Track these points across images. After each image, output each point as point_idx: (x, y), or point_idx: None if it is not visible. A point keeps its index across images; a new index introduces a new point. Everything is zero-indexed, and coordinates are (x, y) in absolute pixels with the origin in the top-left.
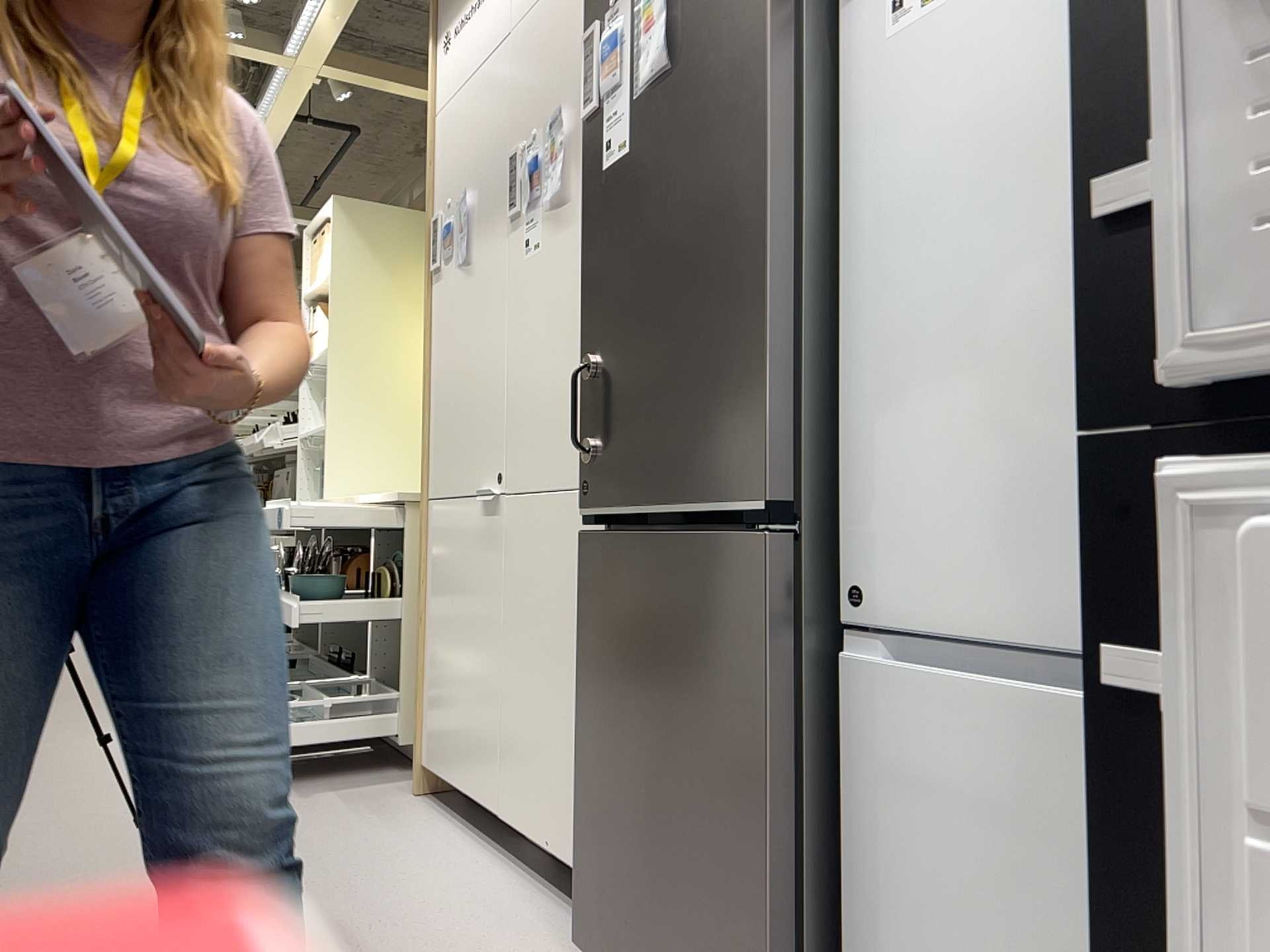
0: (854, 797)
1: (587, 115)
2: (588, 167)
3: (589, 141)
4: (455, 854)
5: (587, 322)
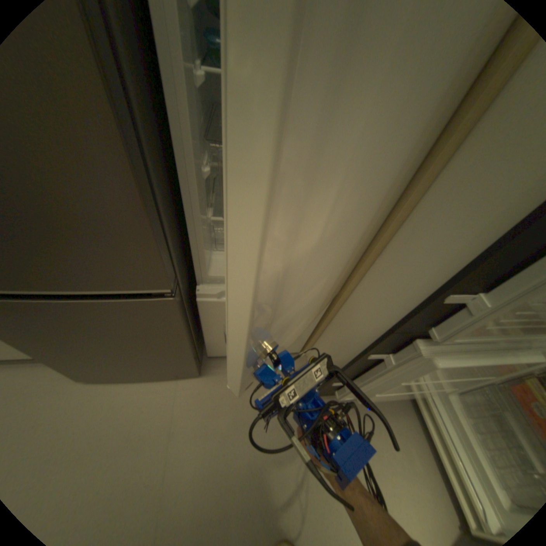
0: (201, 321)
1: None
2: None
3: None
4: None
5: None
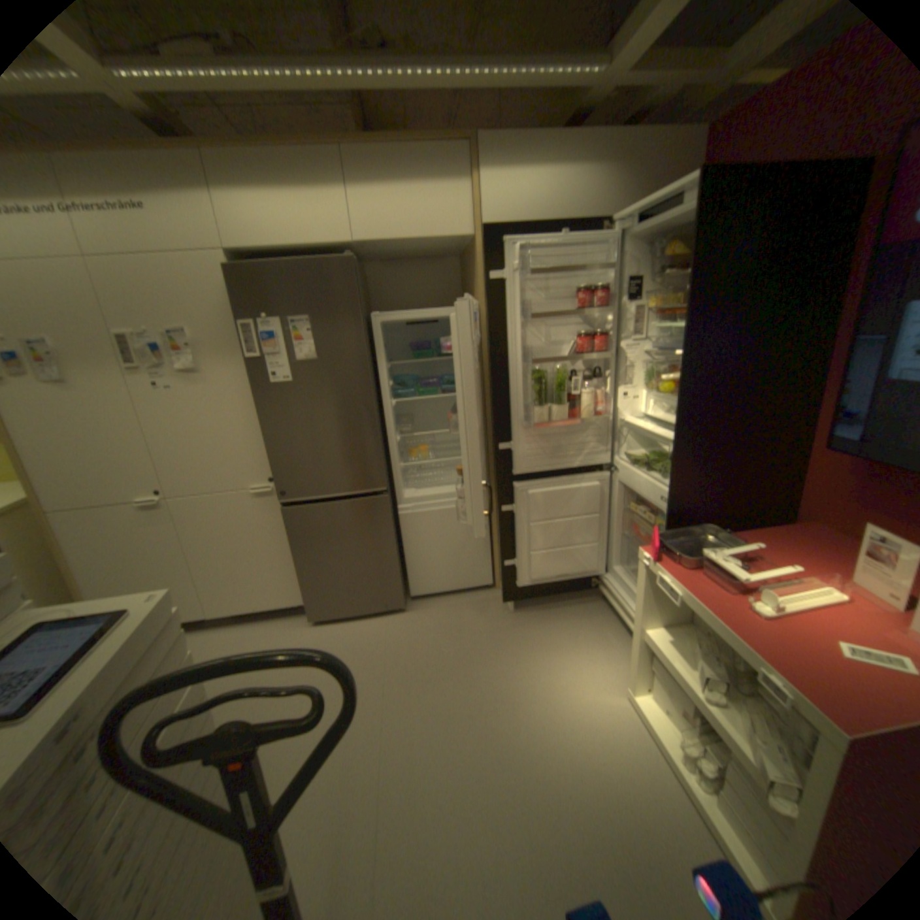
0: (404, 540)
1: (251, 357)
2: (256, 378)
3: (253, 368)
4: (190, 644)
5: (269, 437)
